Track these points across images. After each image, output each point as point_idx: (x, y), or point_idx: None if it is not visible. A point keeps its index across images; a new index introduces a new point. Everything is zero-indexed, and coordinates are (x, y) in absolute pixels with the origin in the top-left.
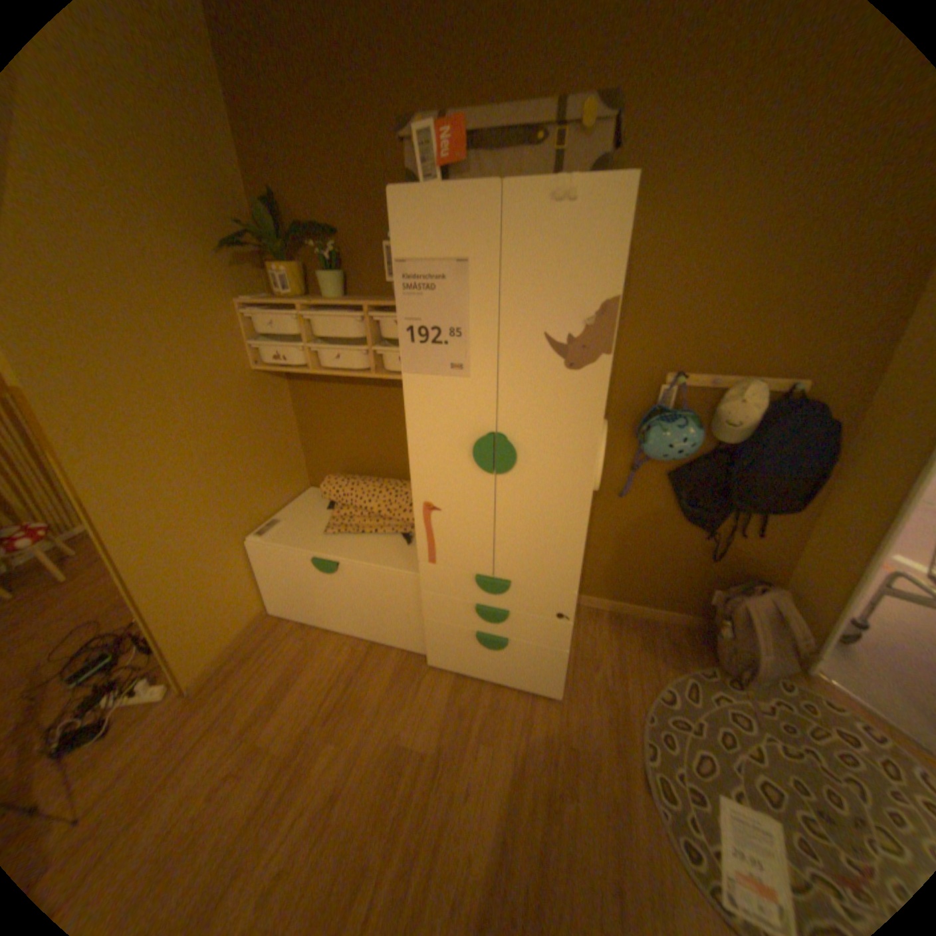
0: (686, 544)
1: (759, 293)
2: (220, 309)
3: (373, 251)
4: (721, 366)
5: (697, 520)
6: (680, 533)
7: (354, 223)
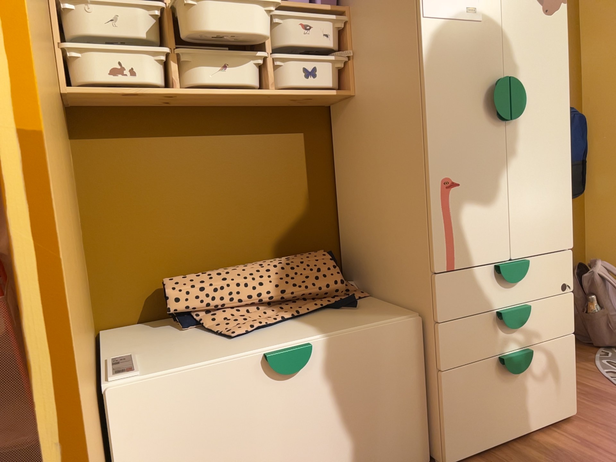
0: None
1: None
2: None
3: None
4: None
5: None
6: None
7: None
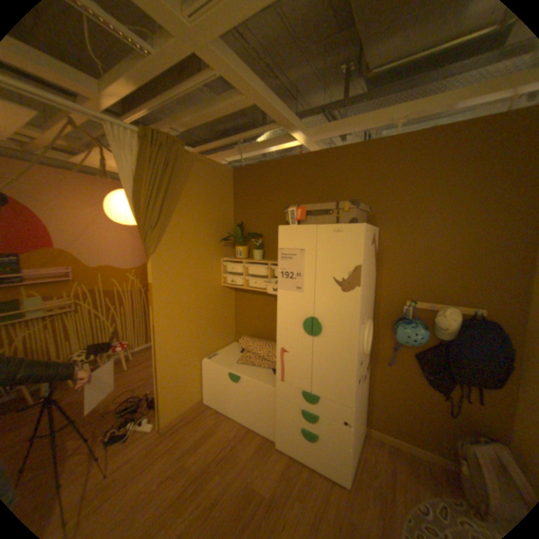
0: (433, 402)
1: (447, 266)
2: (215, 262)
3: (275, 243)
4: (434, 299)
5: (436, 386)
6: (428, 395)
7: (270, 233)
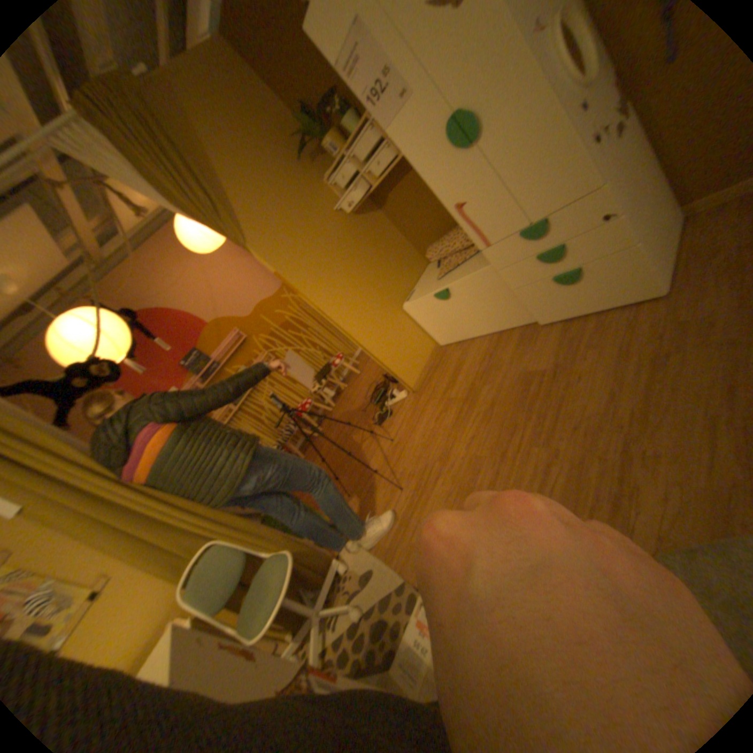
0: None
1: None
2: (319, 188)
3: None
4: None
5: None
6: None
7: None
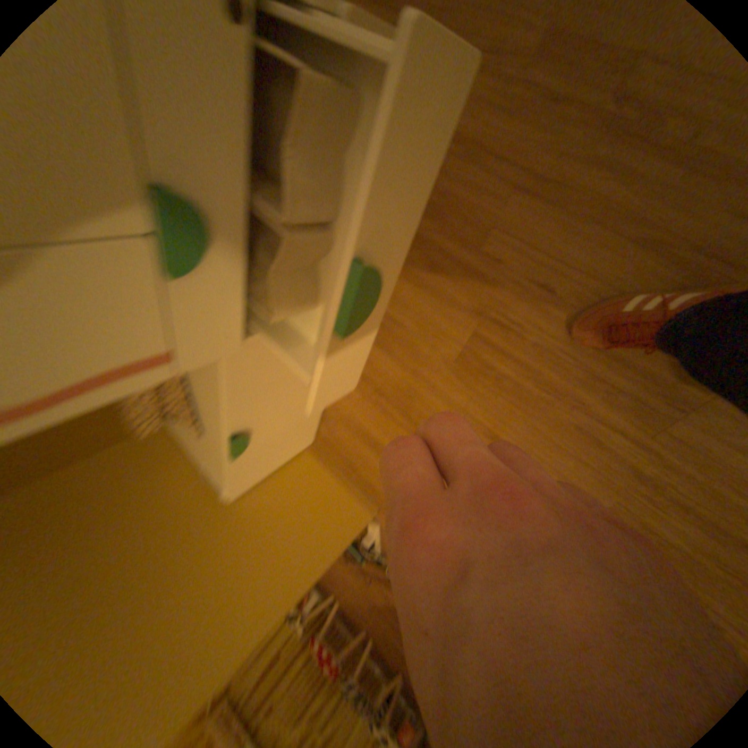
0: None
1: None
2: None
3: None
4: None
5: None
6: None
7: None
